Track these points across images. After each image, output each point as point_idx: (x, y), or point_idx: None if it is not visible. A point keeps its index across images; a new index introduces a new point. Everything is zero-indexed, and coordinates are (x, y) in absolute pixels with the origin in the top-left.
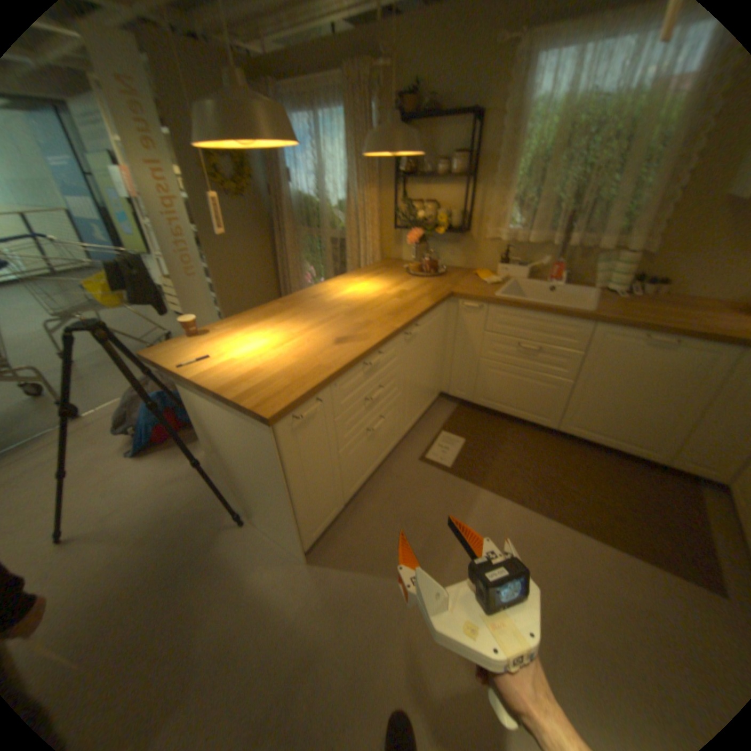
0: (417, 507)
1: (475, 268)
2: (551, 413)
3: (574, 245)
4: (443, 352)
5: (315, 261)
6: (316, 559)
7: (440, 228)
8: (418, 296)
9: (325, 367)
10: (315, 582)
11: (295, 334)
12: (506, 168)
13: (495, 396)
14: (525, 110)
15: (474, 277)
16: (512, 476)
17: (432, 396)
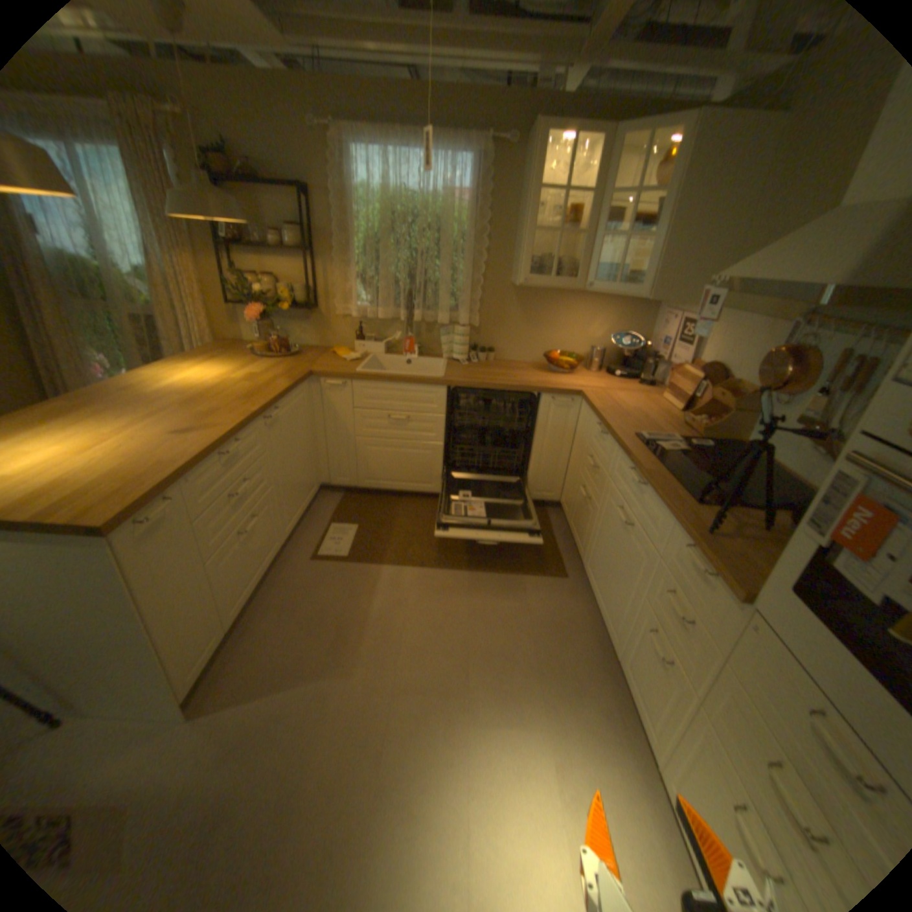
0: (318, 606)
1: (331, 346)
2: (431, 477)
3: (417, 321)
4: (315, 438)
5: (105, 346)
6: (199, 710)
7: (282, 303)
8: (271, 378)
9: (167, 462)
10: (203, 734)
11: (107, 434)
12: (342, 247)
13: (378, 474)
14: (347, 195)
15: (332, 356)
16: (408, 545)
17: (311, 489)
